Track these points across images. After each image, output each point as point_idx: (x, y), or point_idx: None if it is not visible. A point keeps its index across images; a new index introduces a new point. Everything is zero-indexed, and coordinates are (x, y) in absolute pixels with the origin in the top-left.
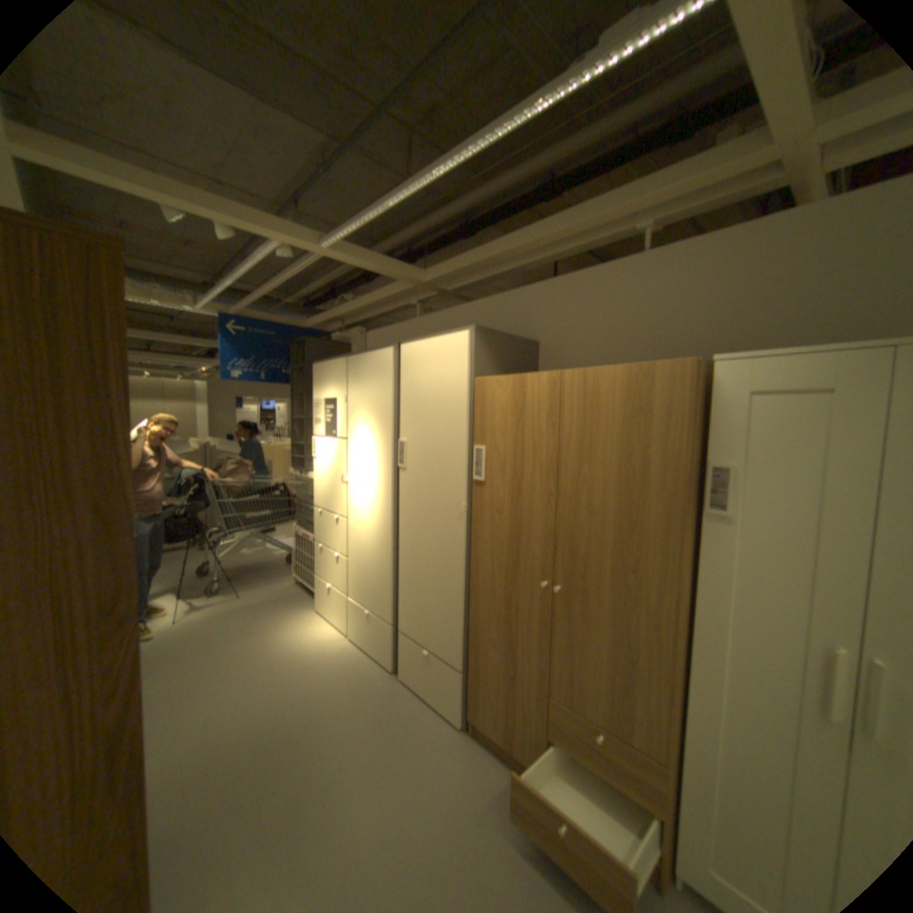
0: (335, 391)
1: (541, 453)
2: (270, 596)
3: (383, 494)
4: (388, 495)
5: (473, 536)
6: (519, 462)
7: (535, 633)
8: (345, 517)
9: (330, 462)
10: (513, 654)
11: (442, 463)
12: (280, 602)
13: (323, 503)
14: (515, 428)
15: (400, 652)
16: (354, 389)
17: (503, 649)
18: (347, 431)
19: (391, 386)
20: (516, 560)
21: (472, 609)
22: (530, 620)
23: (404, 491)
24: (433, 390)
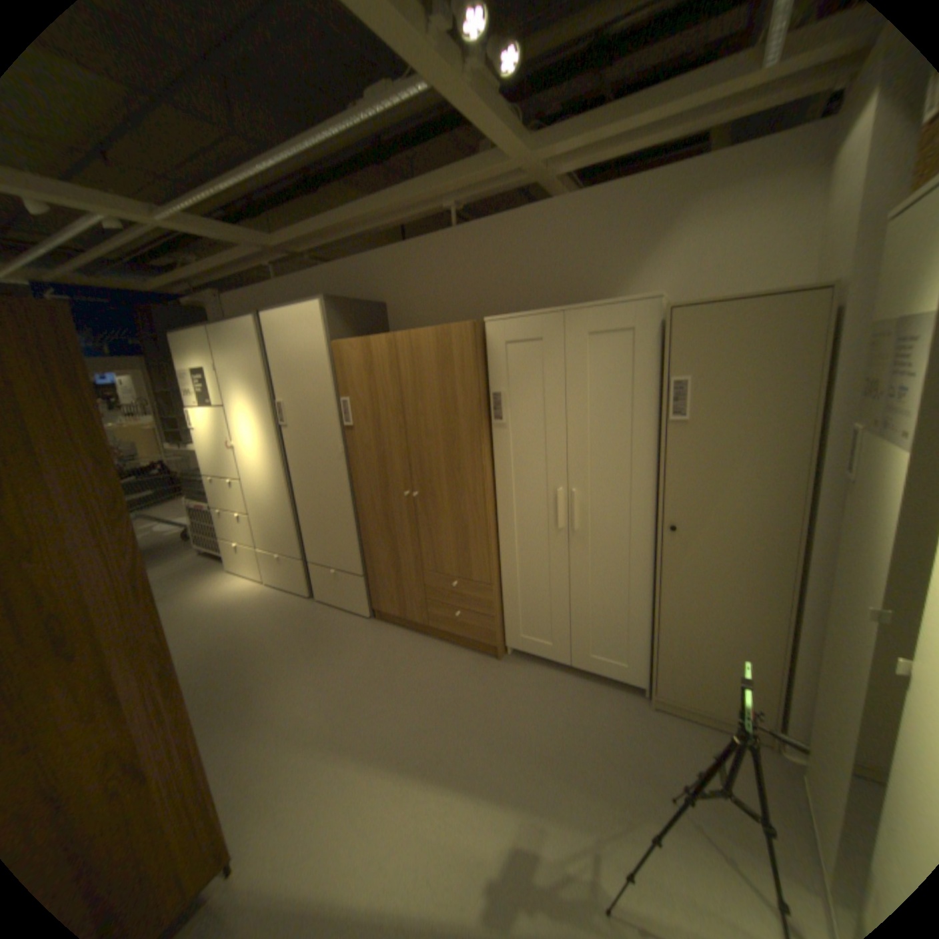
0: (199, 361)
1: (390, 398)
2: (173, 570)
3: (270, 452)
4: (275, 452)
5: (352, 471)
6: (375, 407)
7: (406, 530)
8: (237, 479)
9: (210, 431)
10: (395, 549)
11: (317, 417)
12: (186, 572)
13: (210, 471)
14: (368, 381)
15: (312, 578)
16: (220, 358)
17: (388, 548)
18: (221, 399)
19: (257, 352)
20: (385, 481)
21: (361, 527)
22: (402, 522)
23: (288, 446)
24: (297, 354)
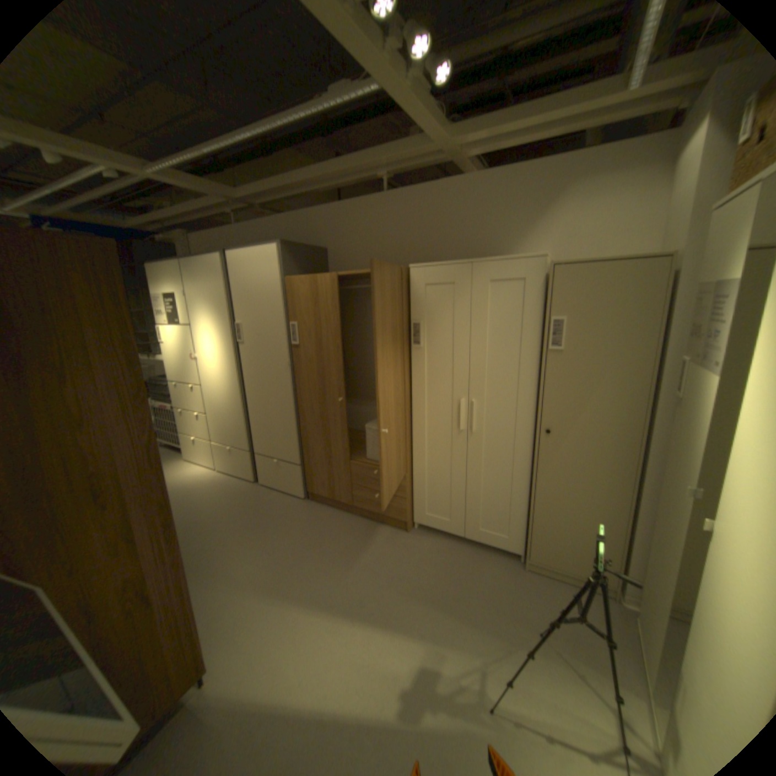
0: (172, 287)
1: (331, 323)
2: None
3: (228, 362)
4: (232, 363)
5: (296, 380)
6: (318, 330)
7: (339, 428)
8: (199, 384)
9: (177, 344)
10: (328, 444)
11: (269, 336)
12: None
13: (176, 377)
14: (314, 309)
15: (257, 466)
16: (190, 285)
17: (322, 442)
18: (189, 318)
19: (222, 282)
20: (324, 389)
21: (301, 425)
22: (335, 422)
23: (244, 358)
24: (256, 285)
